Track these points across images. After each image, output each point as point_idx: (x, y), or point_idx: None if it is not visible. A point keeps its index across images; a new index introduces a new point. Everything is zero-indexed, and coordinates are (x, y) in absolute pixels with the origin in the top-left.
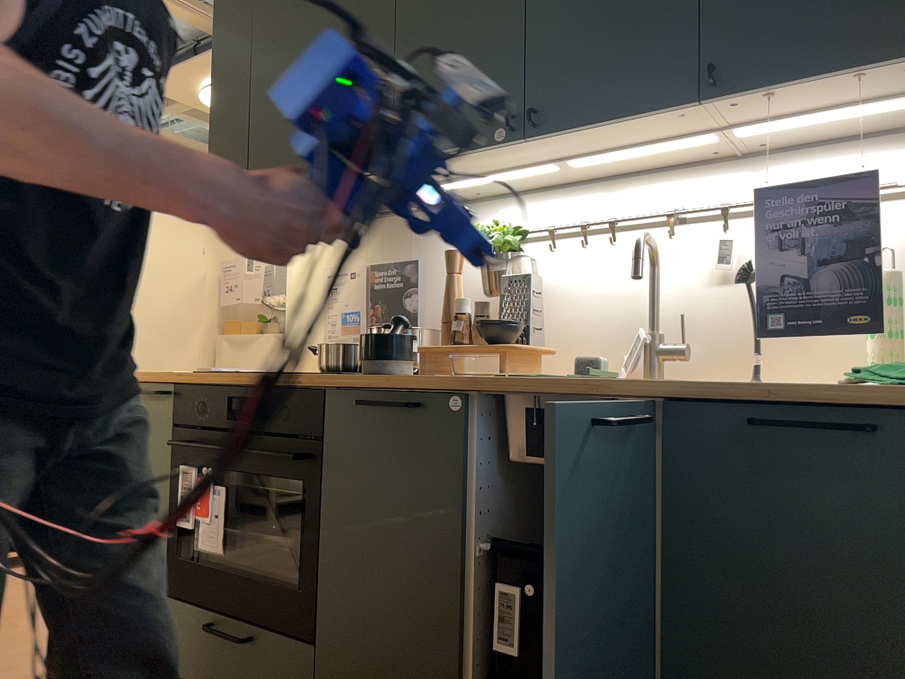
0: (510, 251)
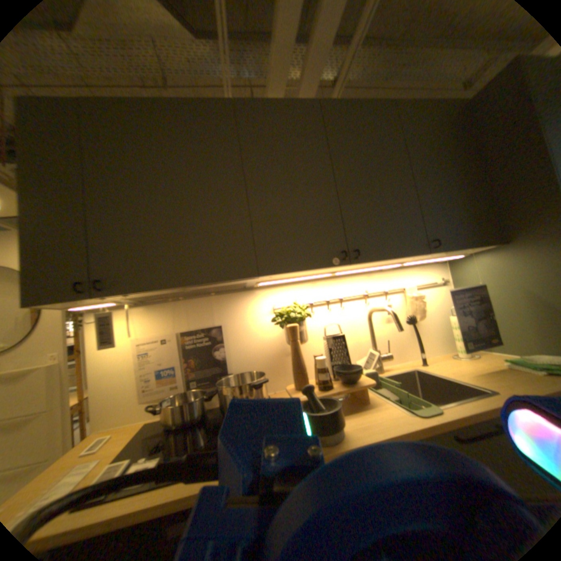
0: (300, 318)
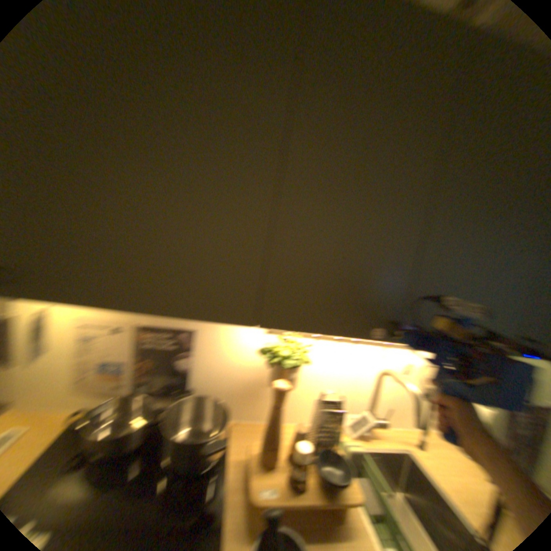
0: (297, 360)
